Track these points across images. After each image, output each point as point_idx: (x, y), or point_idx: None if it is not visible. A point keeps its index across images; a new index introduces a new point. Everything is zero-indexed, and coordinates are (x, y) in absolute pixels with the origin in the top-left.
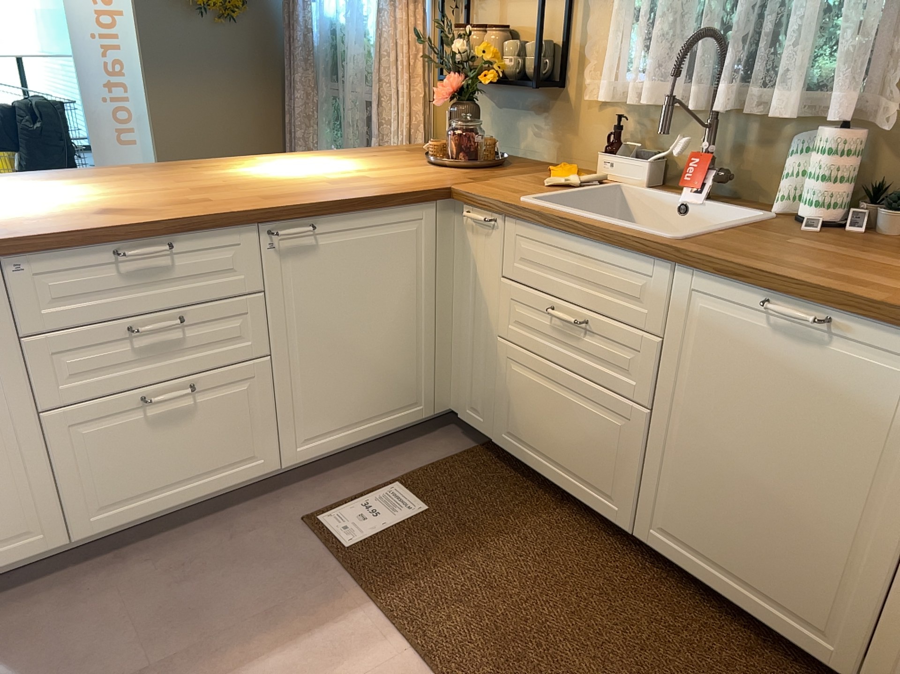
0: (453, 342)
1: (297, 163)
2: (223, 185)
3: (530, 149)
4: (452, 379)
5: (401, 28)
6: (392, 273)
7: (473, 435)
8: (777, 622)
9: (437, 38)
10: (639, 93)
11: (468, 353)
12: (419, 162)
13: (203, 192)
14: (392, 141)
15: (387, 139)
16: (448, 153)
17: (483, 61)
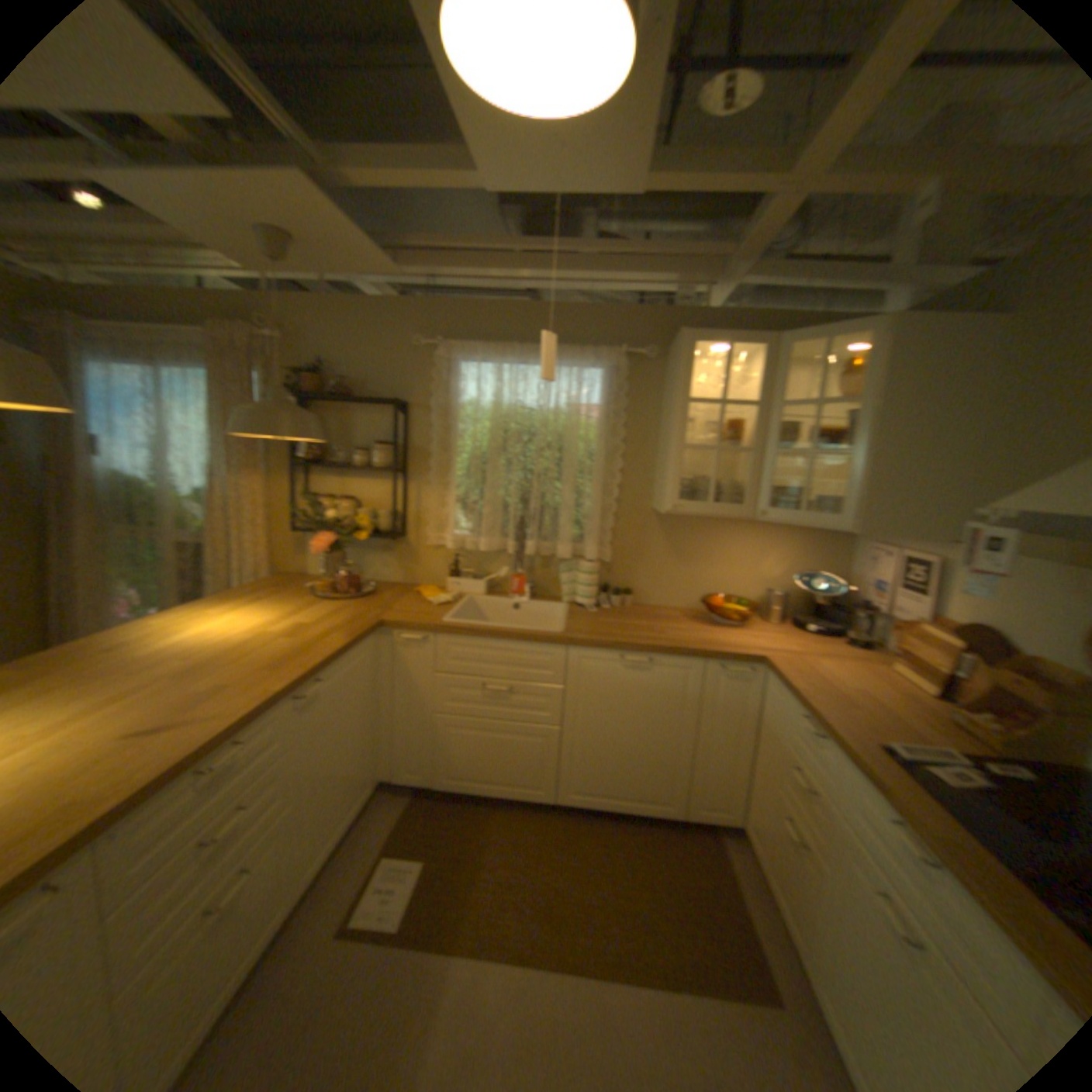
0: (385, 729)
1: (210, 621)
2: (199, 666)
3: (382, 574)
4: (385, 757)
5: (243, 490)
6: (358, 695)
7: (401, 793)
8: (649, 812)
9: (297, 503)
10: (477, 543)
11: (406, 733)
12: (314, 599)
13: (198, 679)
14: (240, 577)
15: (226, 574)
16: (342, 590)
17: (359, 524)
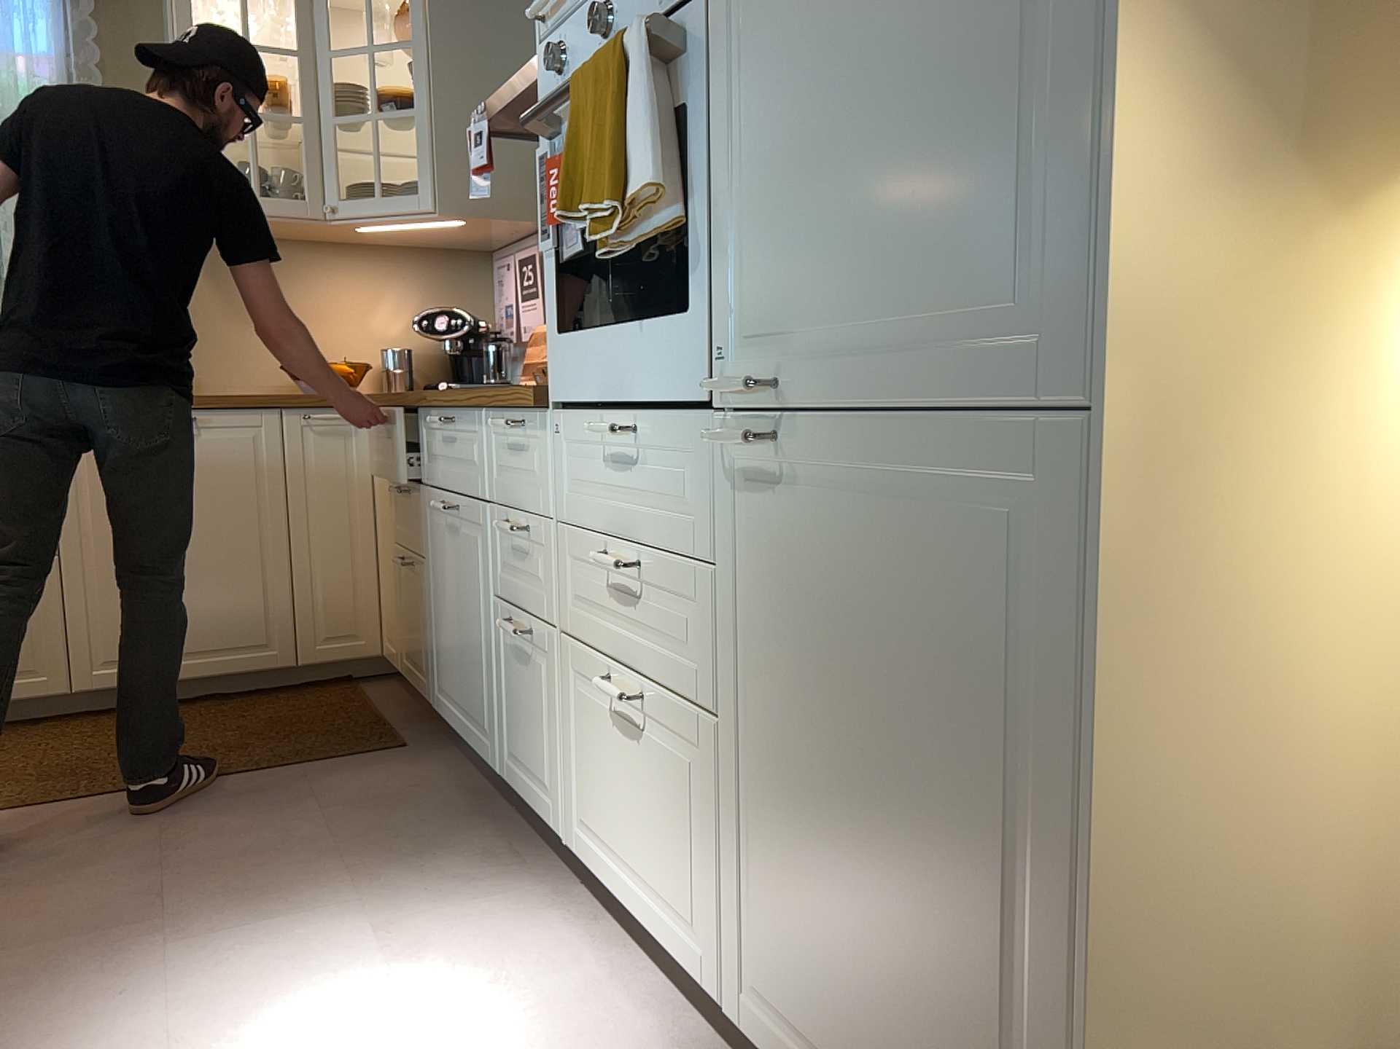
0: None
1: None
2: None
3: None
4: None
5: None
6: None
7: None
8: (232, 664)
9: None
10: None
11: None
12: None
13: None
14: None
15: None
16: None
17: None
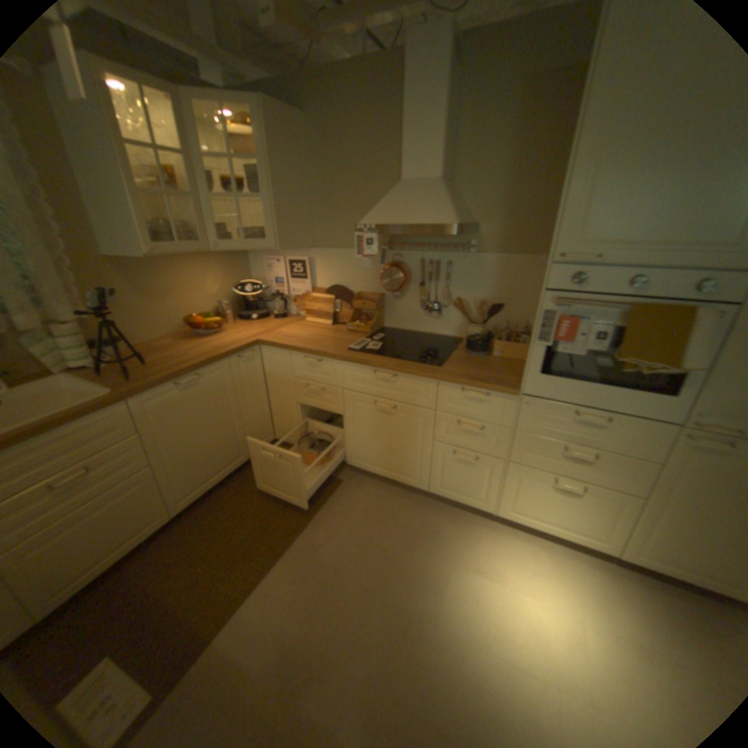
0: None
1: None
2: None
3: None
4: None
5: None
6: None
7: None
8: (228, 470)
9: None
10: None
11: None
12: None
13: None
14: None
15: None
16: None
17: None
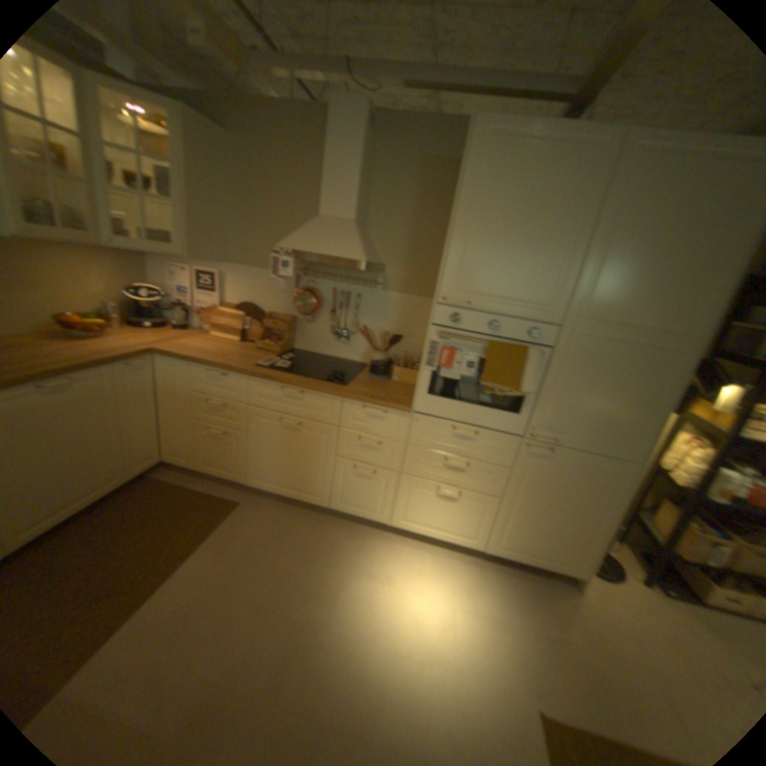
0: None
1: None
2: None
3: None
4: None
5: None
6: None
7: None
8: (95, 496)
9: None
10: None
11: None
12: None
13: None
14: None
15: None
16: None
17: None
